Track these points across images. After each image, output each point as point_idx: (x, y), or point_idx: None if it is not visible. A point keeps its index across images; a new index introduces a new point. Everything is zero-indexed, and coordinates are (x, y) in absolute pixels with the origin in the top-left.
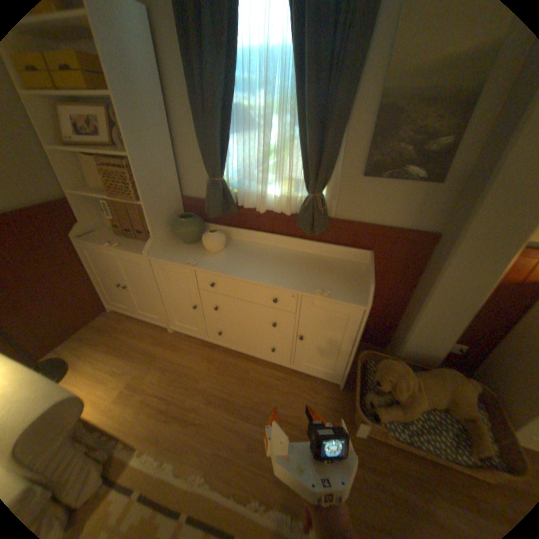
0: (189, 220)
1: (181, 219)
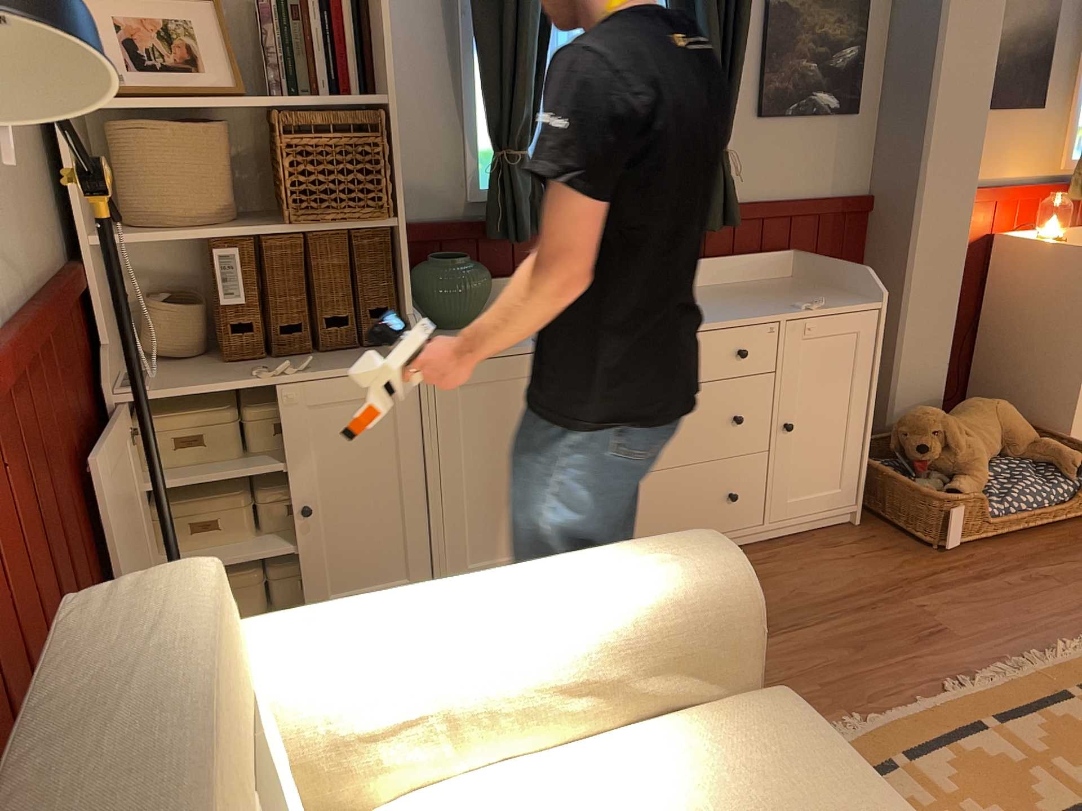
0: (468, 261)
1: (452, 262)
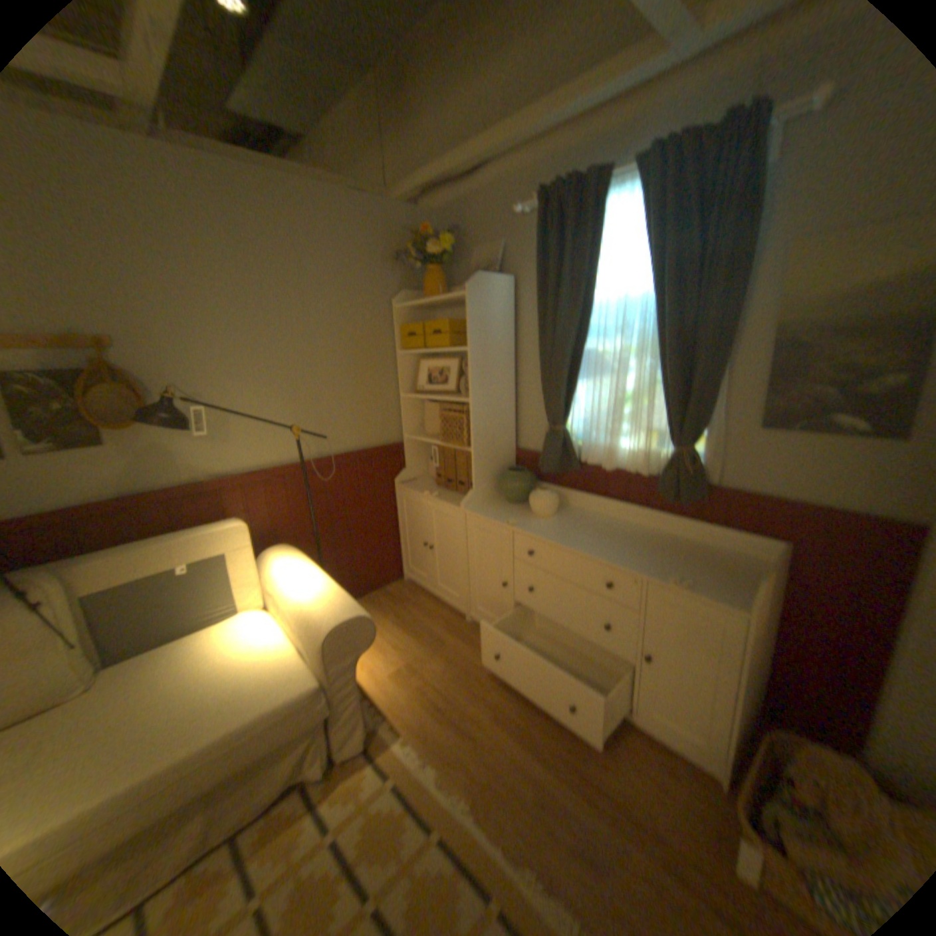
0: (518, 475)
1: (510, 473)
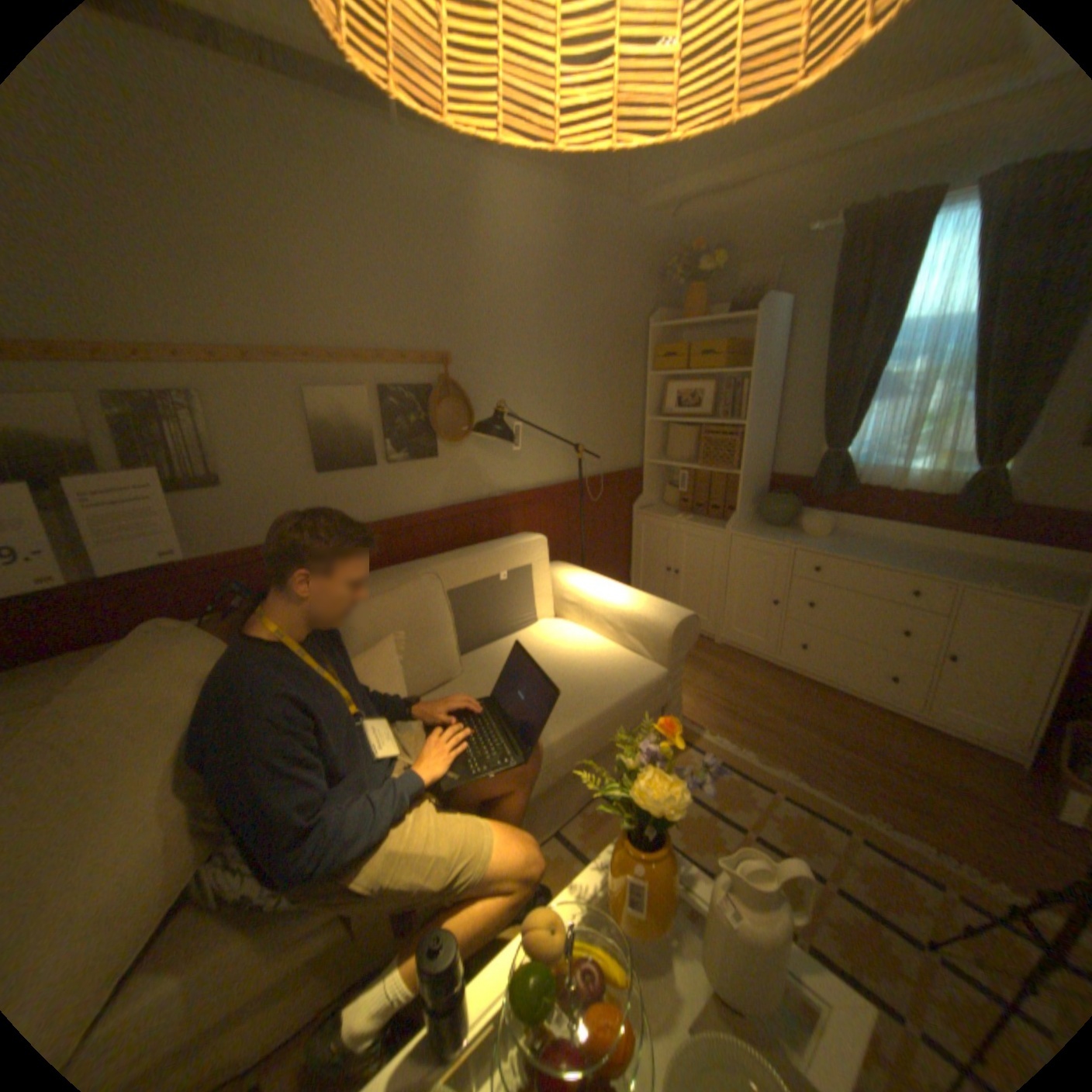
0: (785, 498)
1: (776, 497)
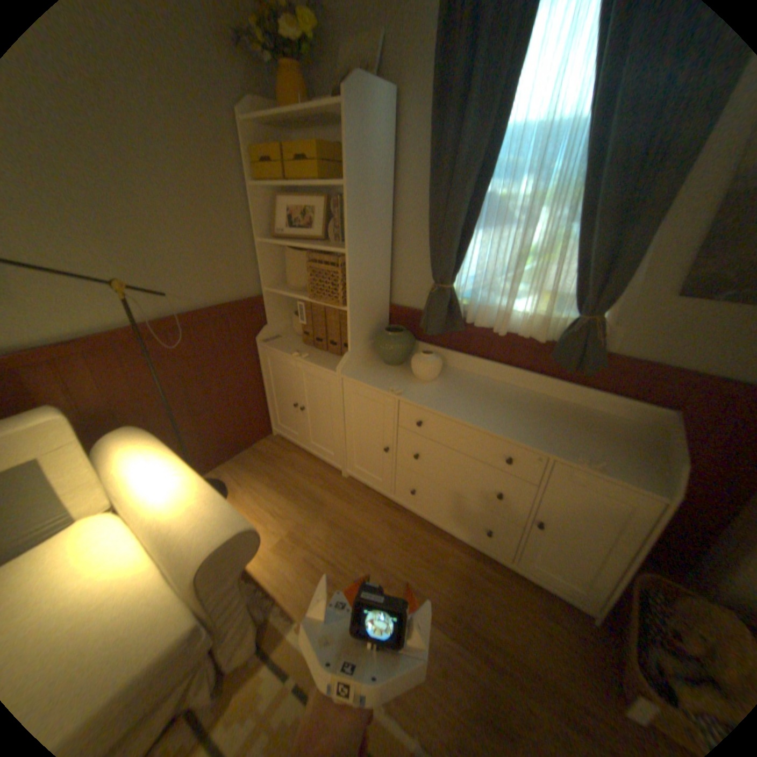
0: (398, 335)
1: (389, 333)
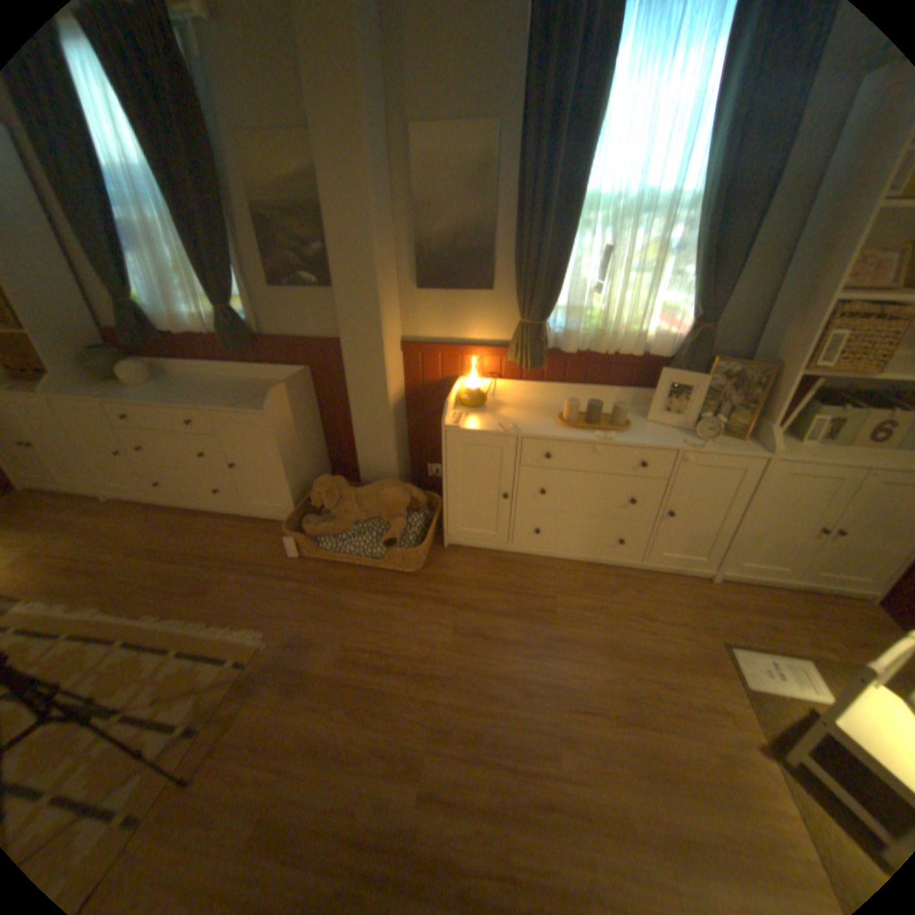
0: (98, 353)
1: (88, 352)
